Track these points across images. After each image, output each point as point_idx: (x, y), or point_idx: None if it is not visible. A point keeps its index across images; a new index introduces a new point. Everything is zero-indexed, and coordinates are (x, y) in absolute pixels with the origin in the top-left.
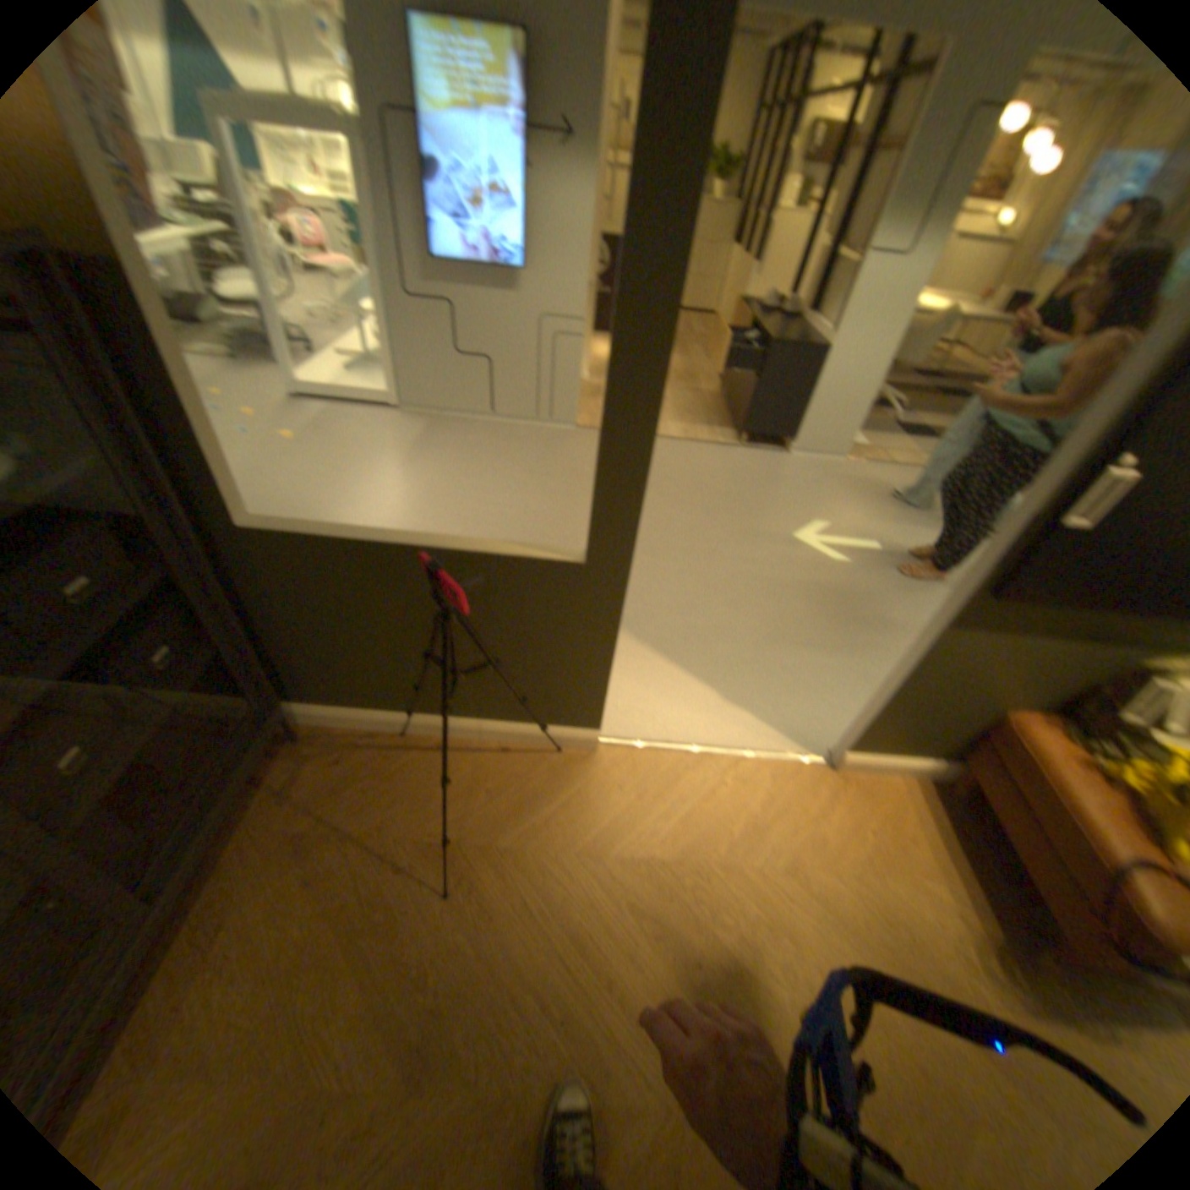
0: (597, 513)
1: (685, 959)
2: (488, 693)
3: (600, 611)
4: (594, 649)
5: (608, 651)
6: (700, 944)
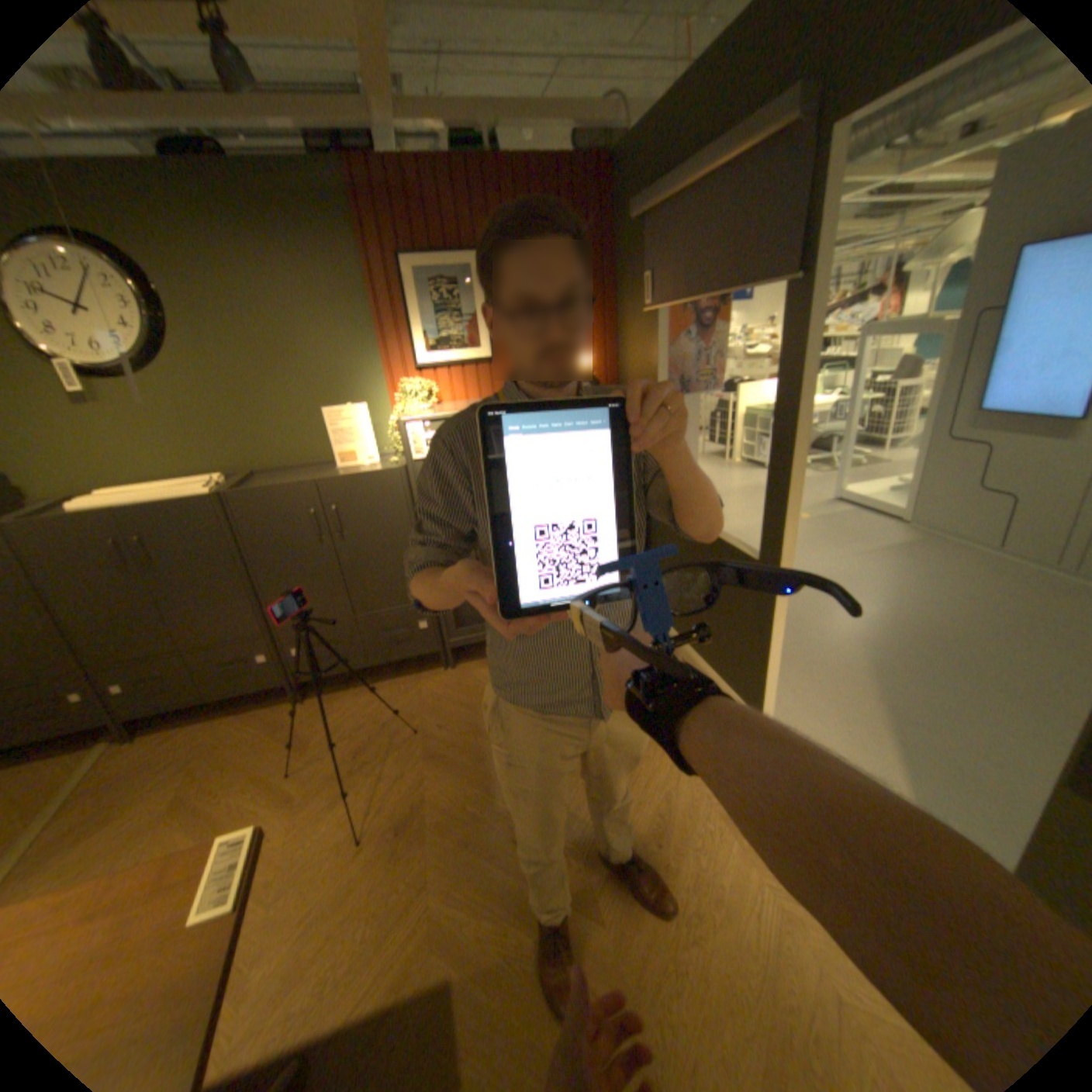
0: (764, 527)
1: (660, 838)
2: (713, 644)
3: (764, 602)
4: (760, 634)
5: (767, 640)
6: (676, 847)
